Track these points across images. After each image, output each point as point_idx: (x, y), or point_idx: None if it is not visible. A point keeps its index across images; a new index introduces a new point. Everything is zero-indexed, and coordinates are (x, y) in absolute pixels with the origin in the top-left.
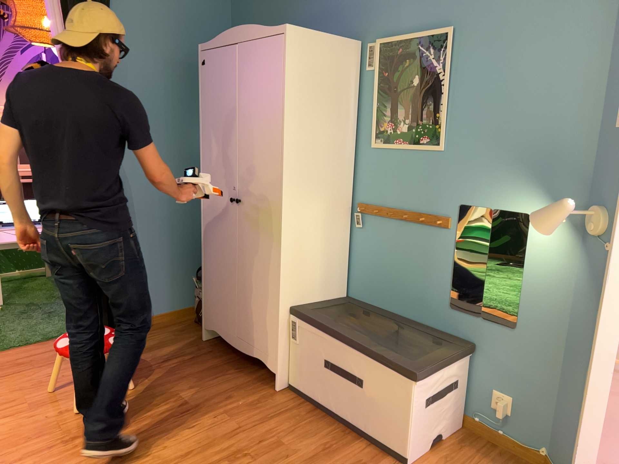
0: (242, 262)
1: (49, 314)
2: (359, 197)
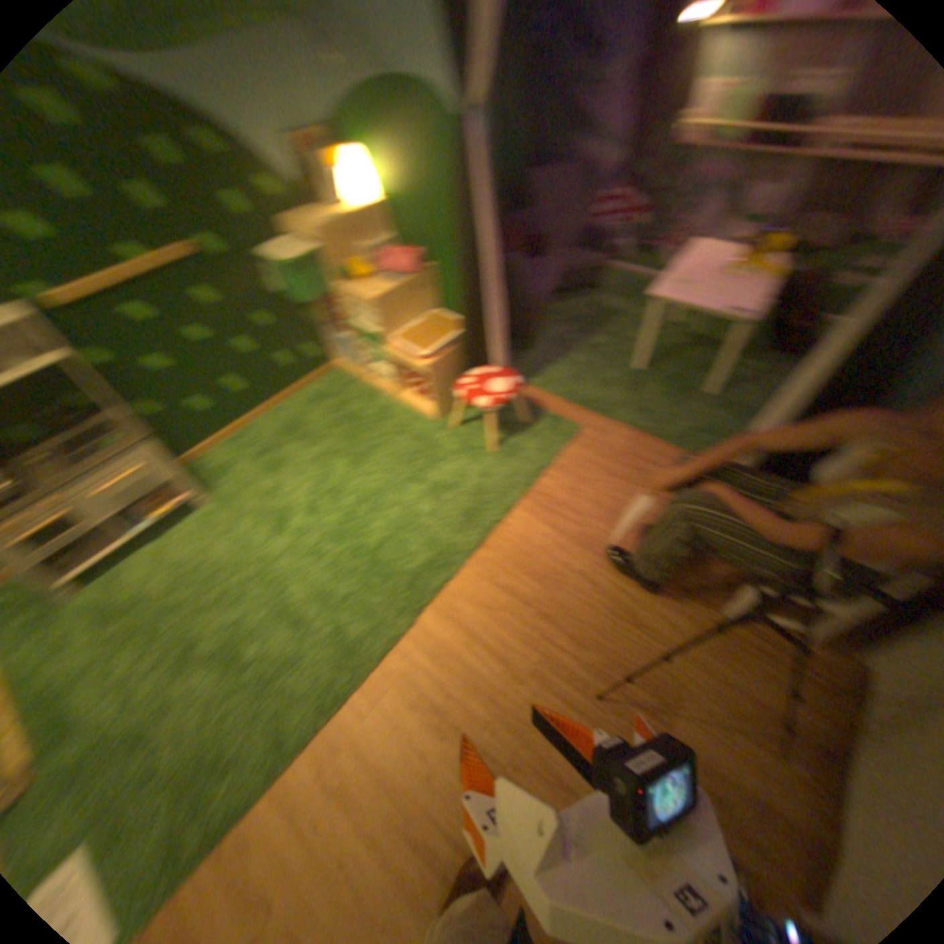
0: None
1: (748, 419)
2: None
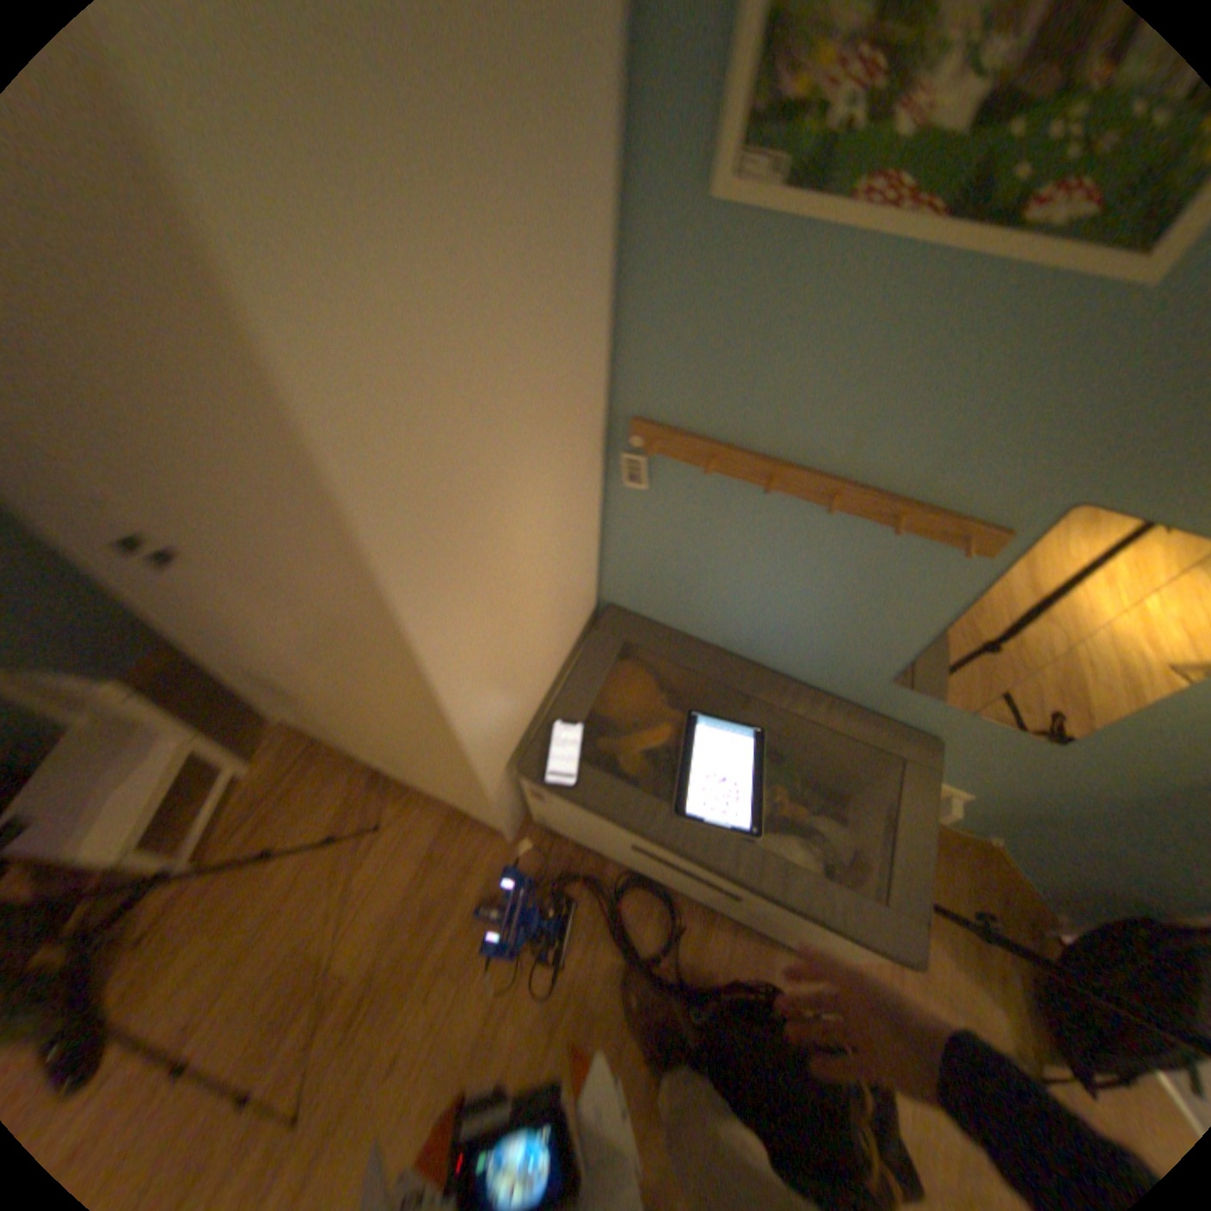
0: (311, 659)
1: None
2: (640, 401)
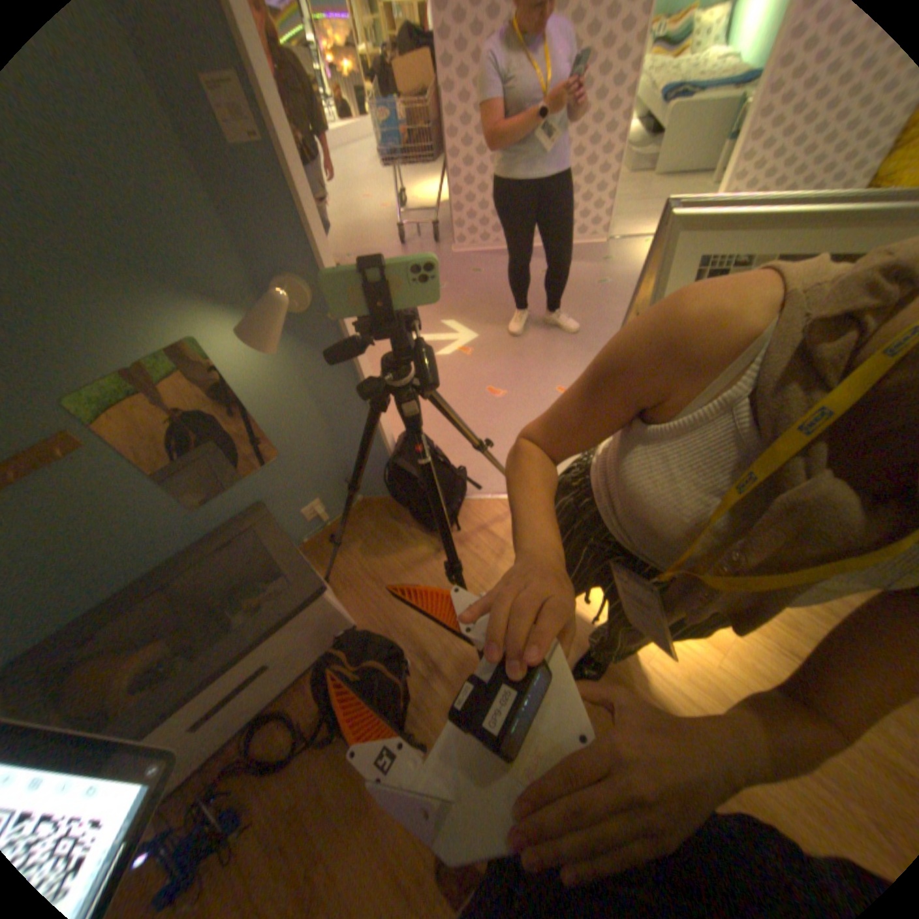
0: None
1: None
2: None
